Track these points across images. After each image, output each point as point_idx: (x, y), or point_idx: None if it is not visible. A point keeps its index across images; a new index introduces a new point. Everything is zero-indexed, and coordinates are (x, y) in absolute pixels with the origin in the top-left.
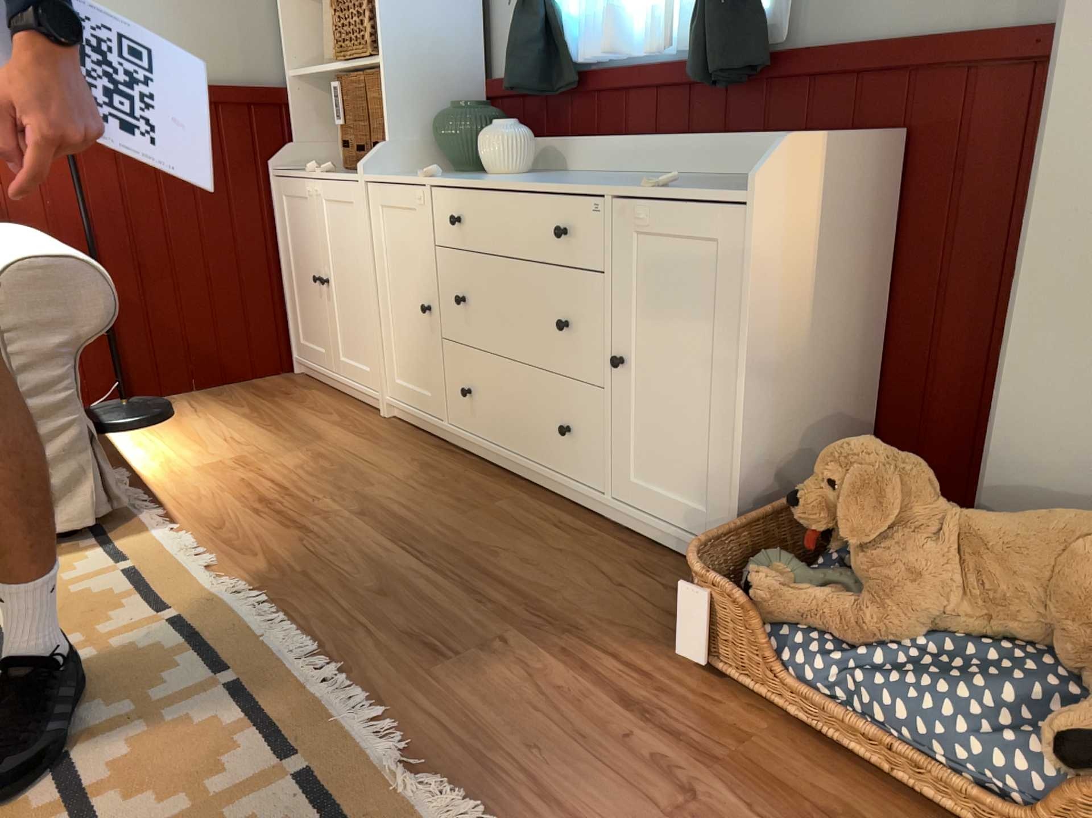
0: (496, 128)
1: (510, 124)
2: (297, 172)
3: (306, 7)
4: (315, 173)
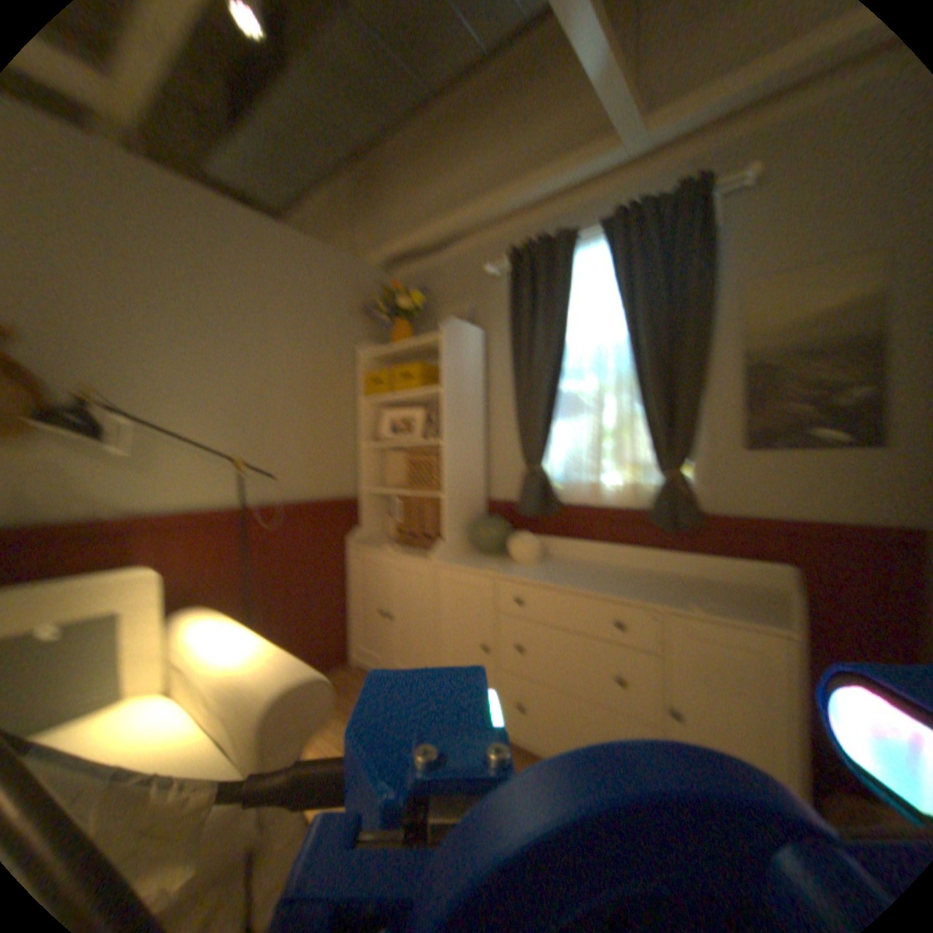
0: (526, 538)
1: (531, 535)
2: (368, 545)
3: (376, 454)
4: (384, 548)
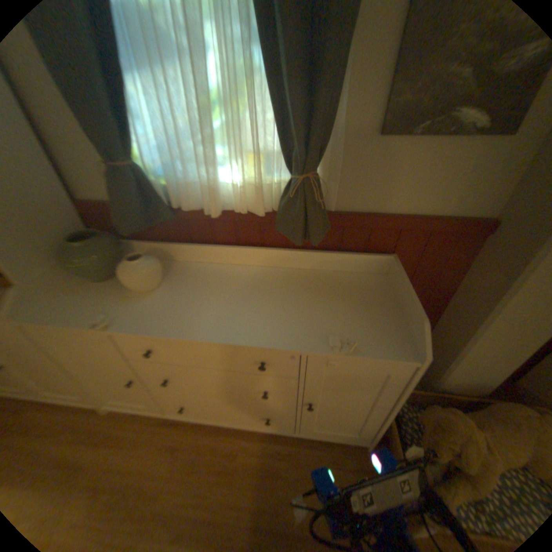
0: (136, 265)
1: (143, 257)
2: None
3: None
4: None
